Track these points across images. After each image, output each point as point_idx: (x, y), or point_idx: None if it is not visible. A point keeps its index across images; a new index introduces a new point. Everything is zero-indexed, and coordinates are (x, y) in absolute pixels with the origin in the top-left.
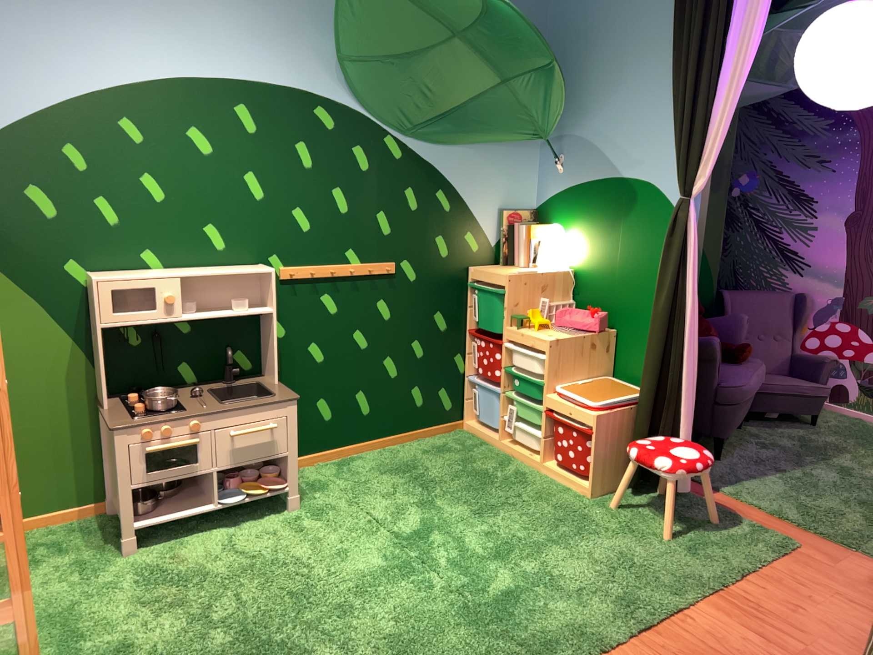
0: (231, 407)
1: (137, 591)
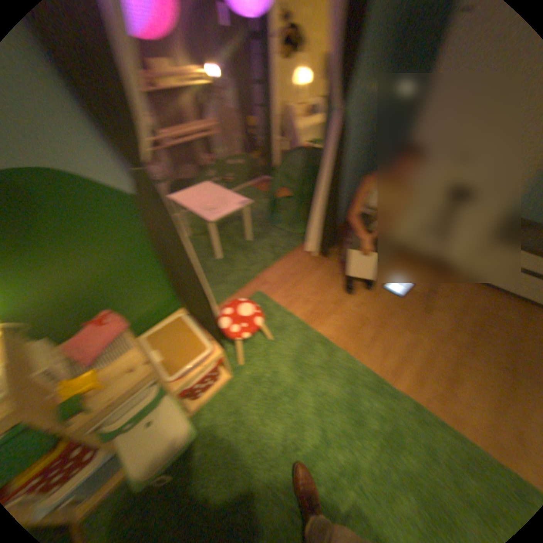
0: None
1: None
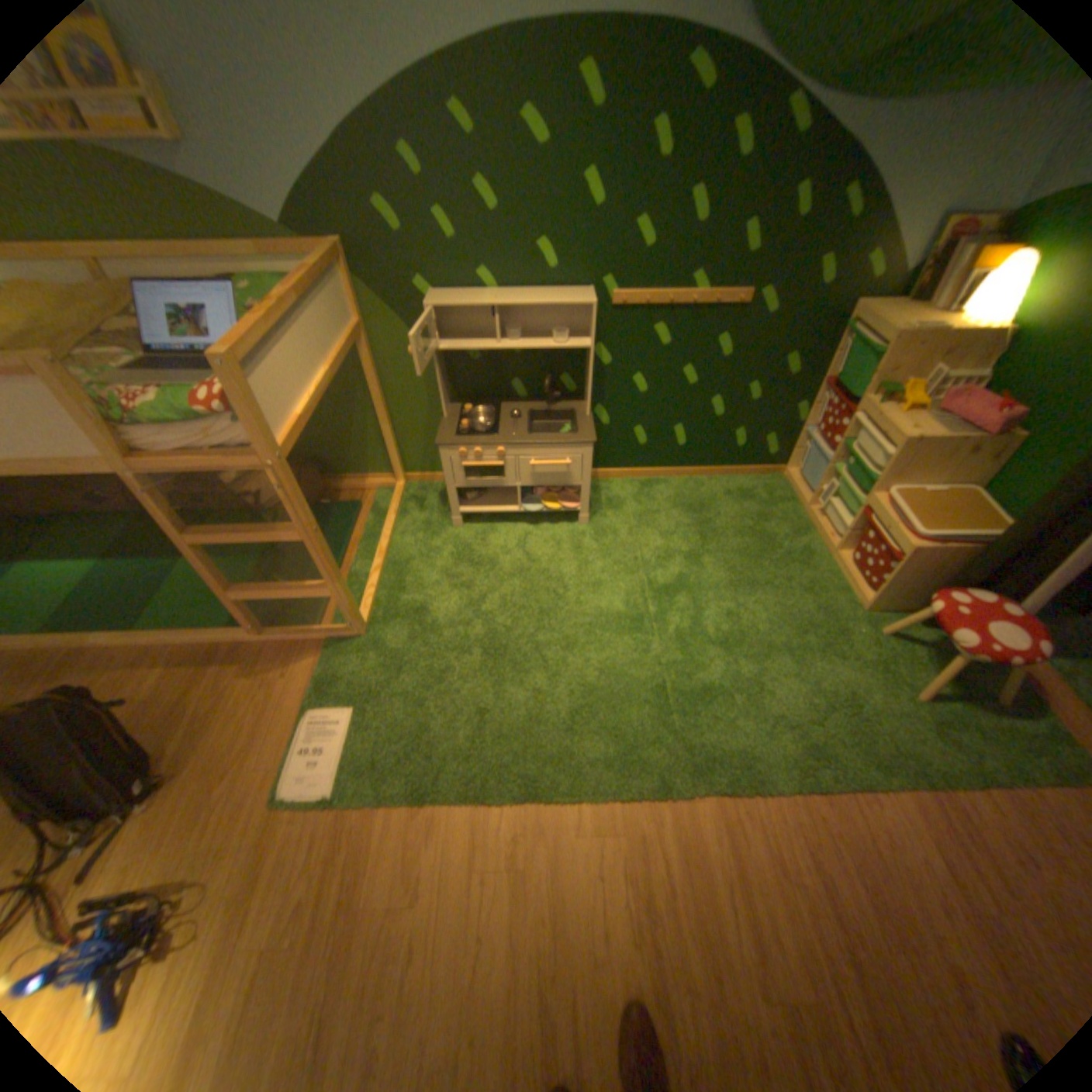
0: (533, 442)
1: (449, 563)
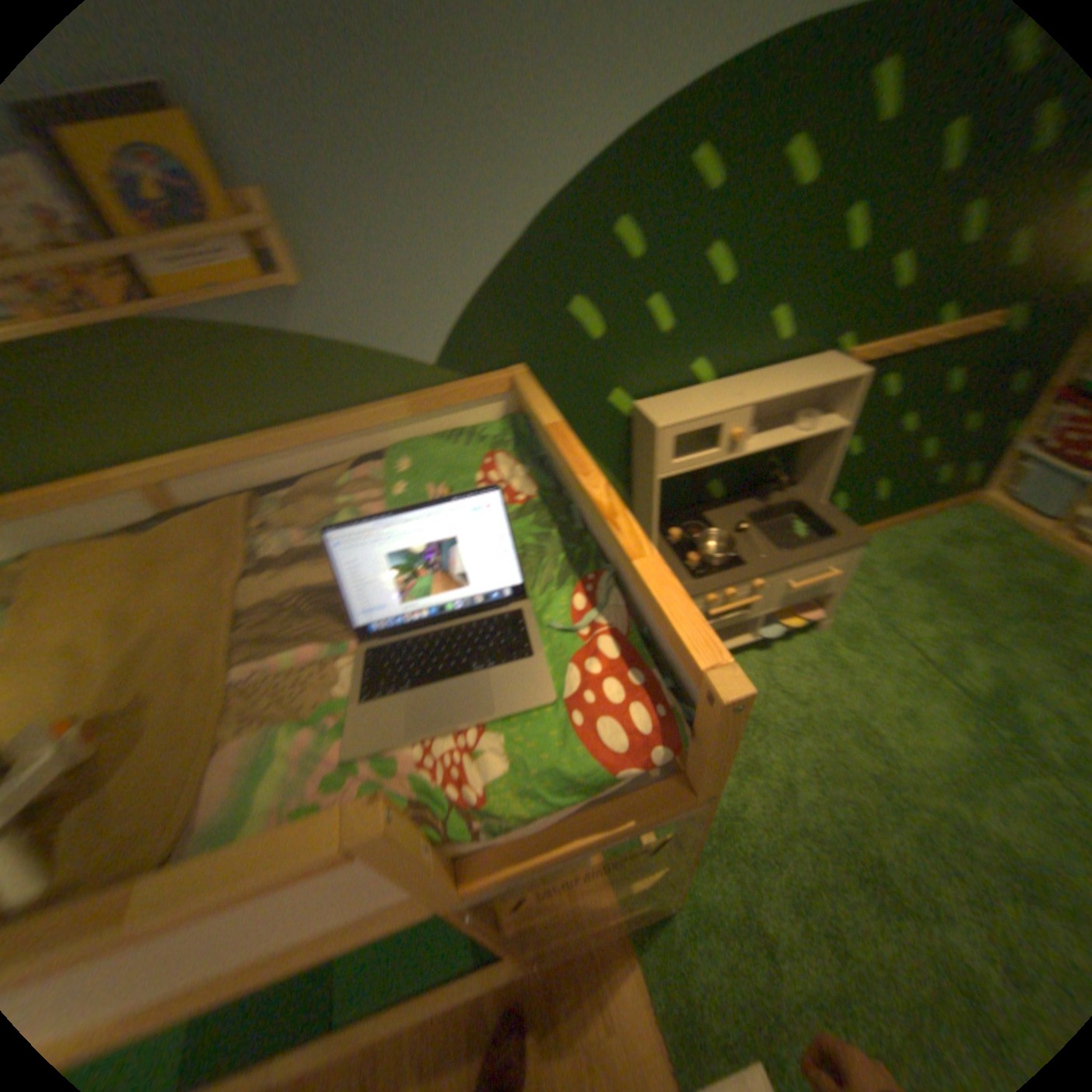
0: (797, 559)
1: None
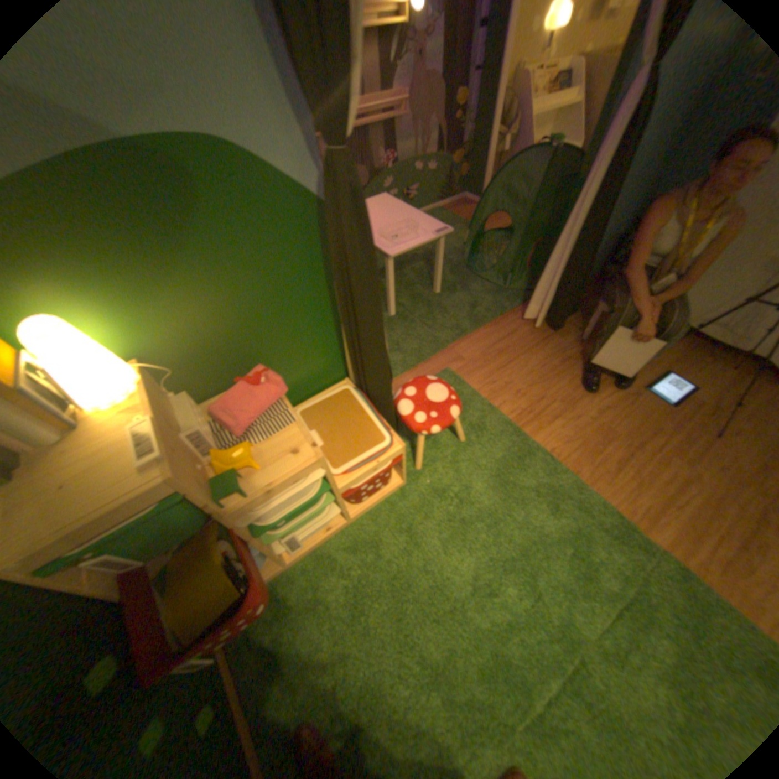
0: None
1: None
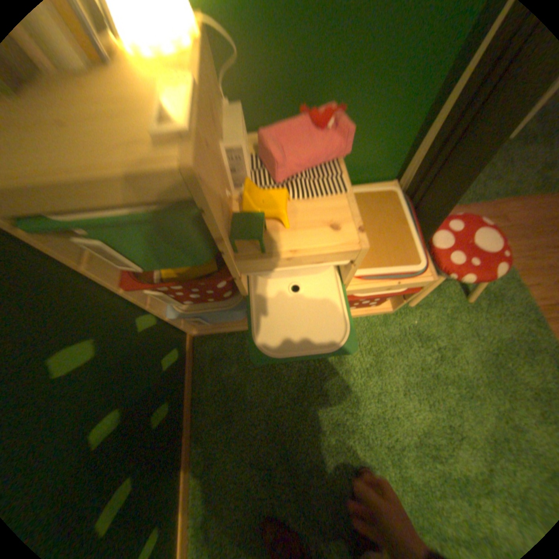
0: None
1: None
